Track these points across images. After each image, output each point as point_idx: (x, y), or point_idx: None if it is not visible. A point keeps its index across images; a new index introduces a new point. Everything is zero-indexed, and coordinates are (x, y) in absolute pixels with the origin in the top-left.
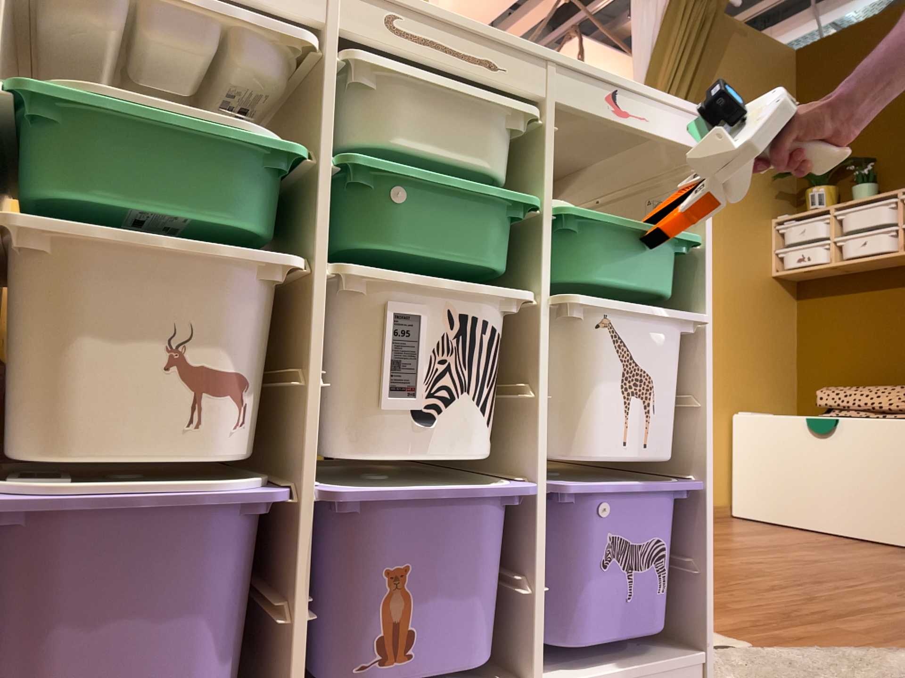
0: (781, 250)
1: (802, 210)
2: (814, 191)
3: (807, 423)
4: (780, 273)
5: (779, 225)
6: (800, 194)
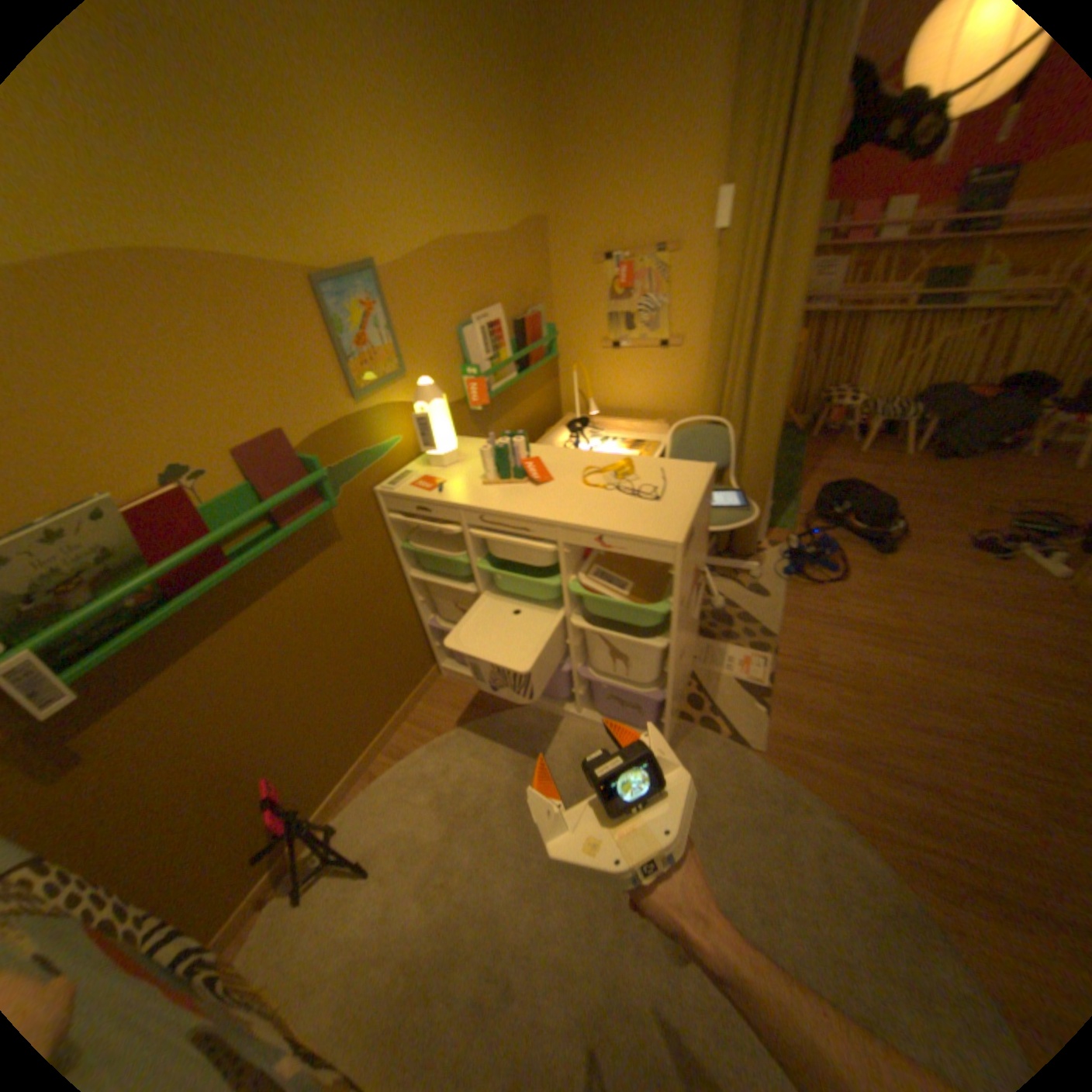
0: None
1: None
2: None
3: None
4: None
5: None
6: None
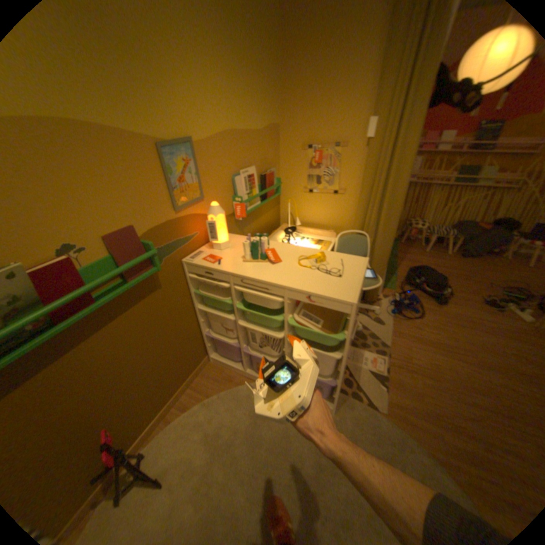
0: None
1: None
2: None
3: None
4: None
5: None
6: None
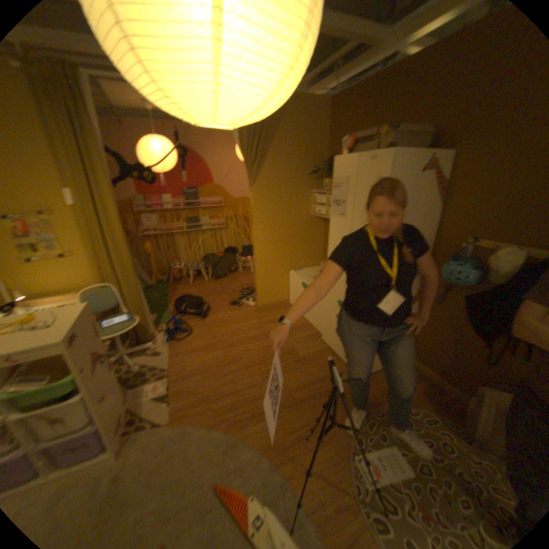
0: (315, 205)
1: (324, 188)
2: (327, 180)
3: (301, 286)
4: (314, 215)
5: (314, 195)
6: (323, 180)
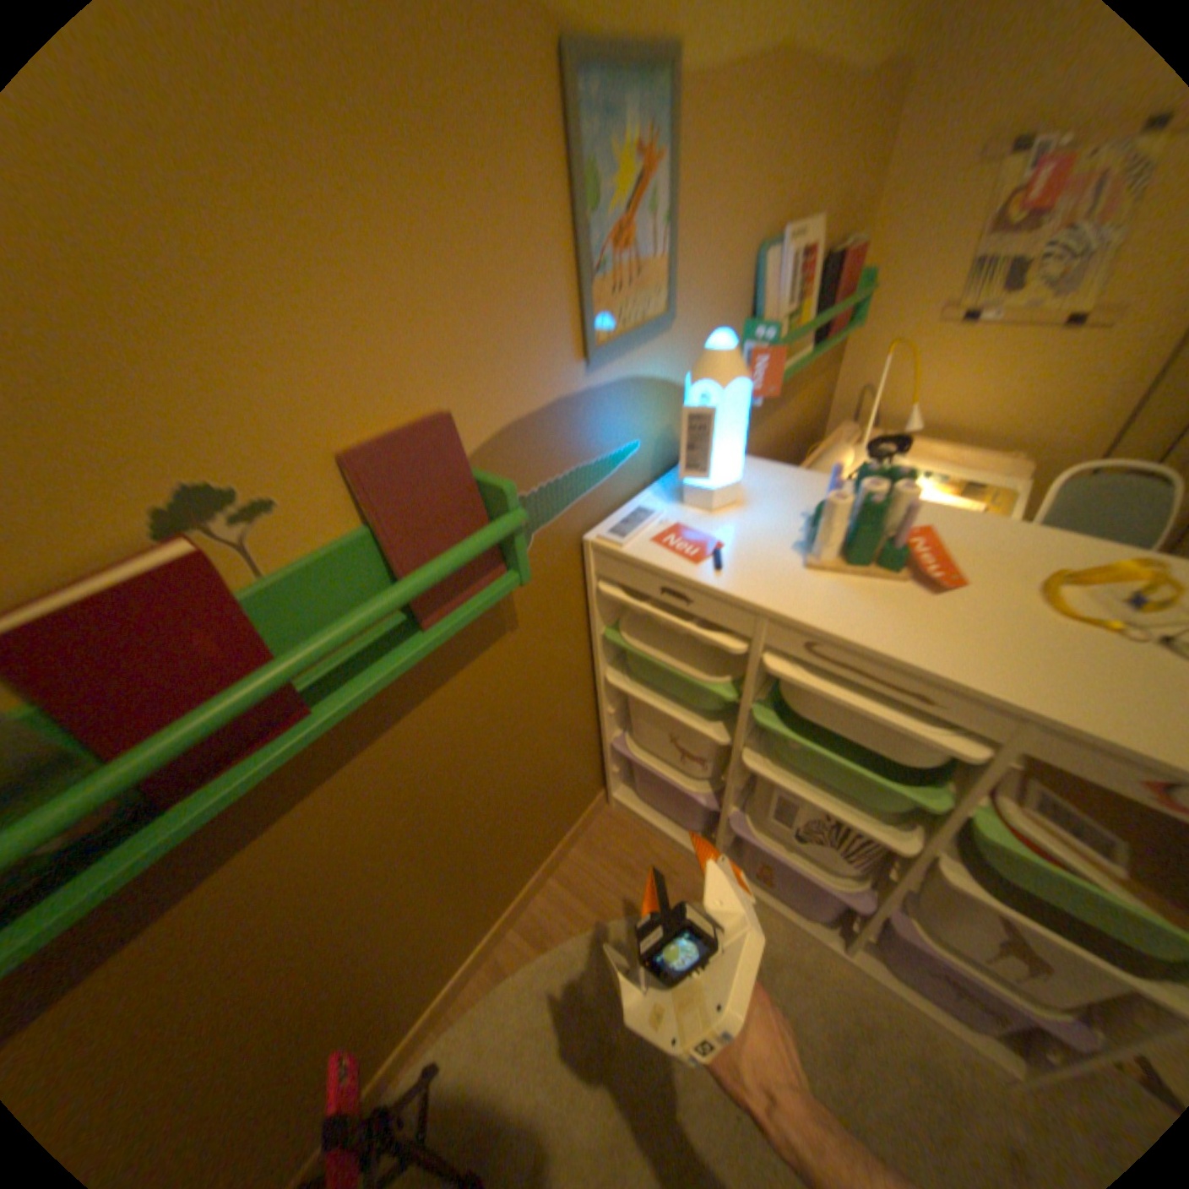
0: None
1: None
2: None
3: None
4: None
5: None
6: None
